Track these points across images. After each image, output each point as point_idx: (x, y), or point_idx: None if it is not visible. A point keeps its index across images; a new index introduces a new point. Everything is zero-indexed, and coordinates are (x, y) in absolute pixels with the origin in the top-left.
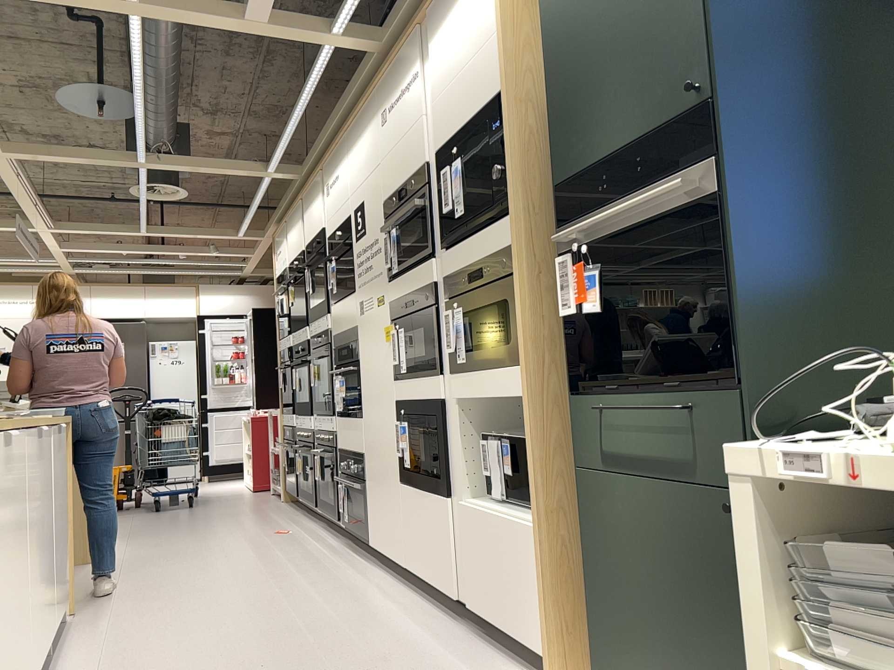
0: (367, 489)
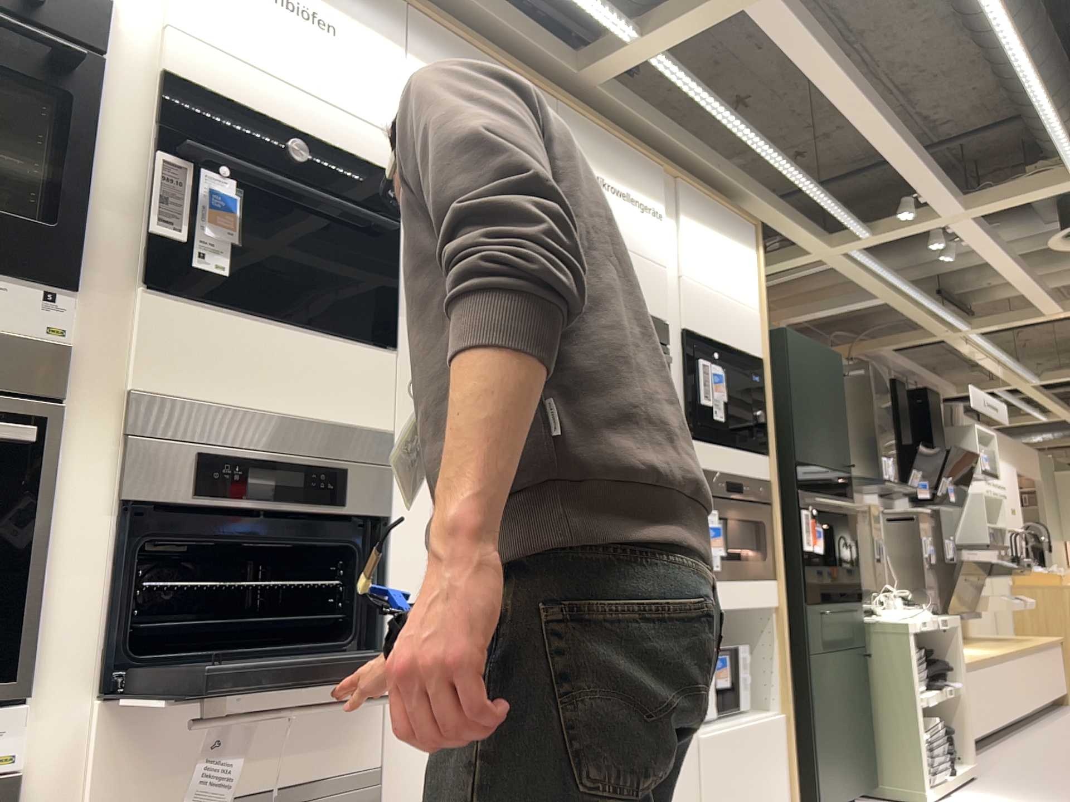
0: None
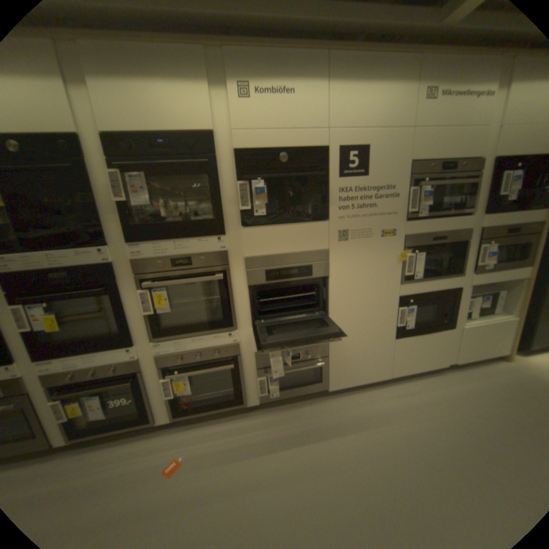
0: (330, 360)
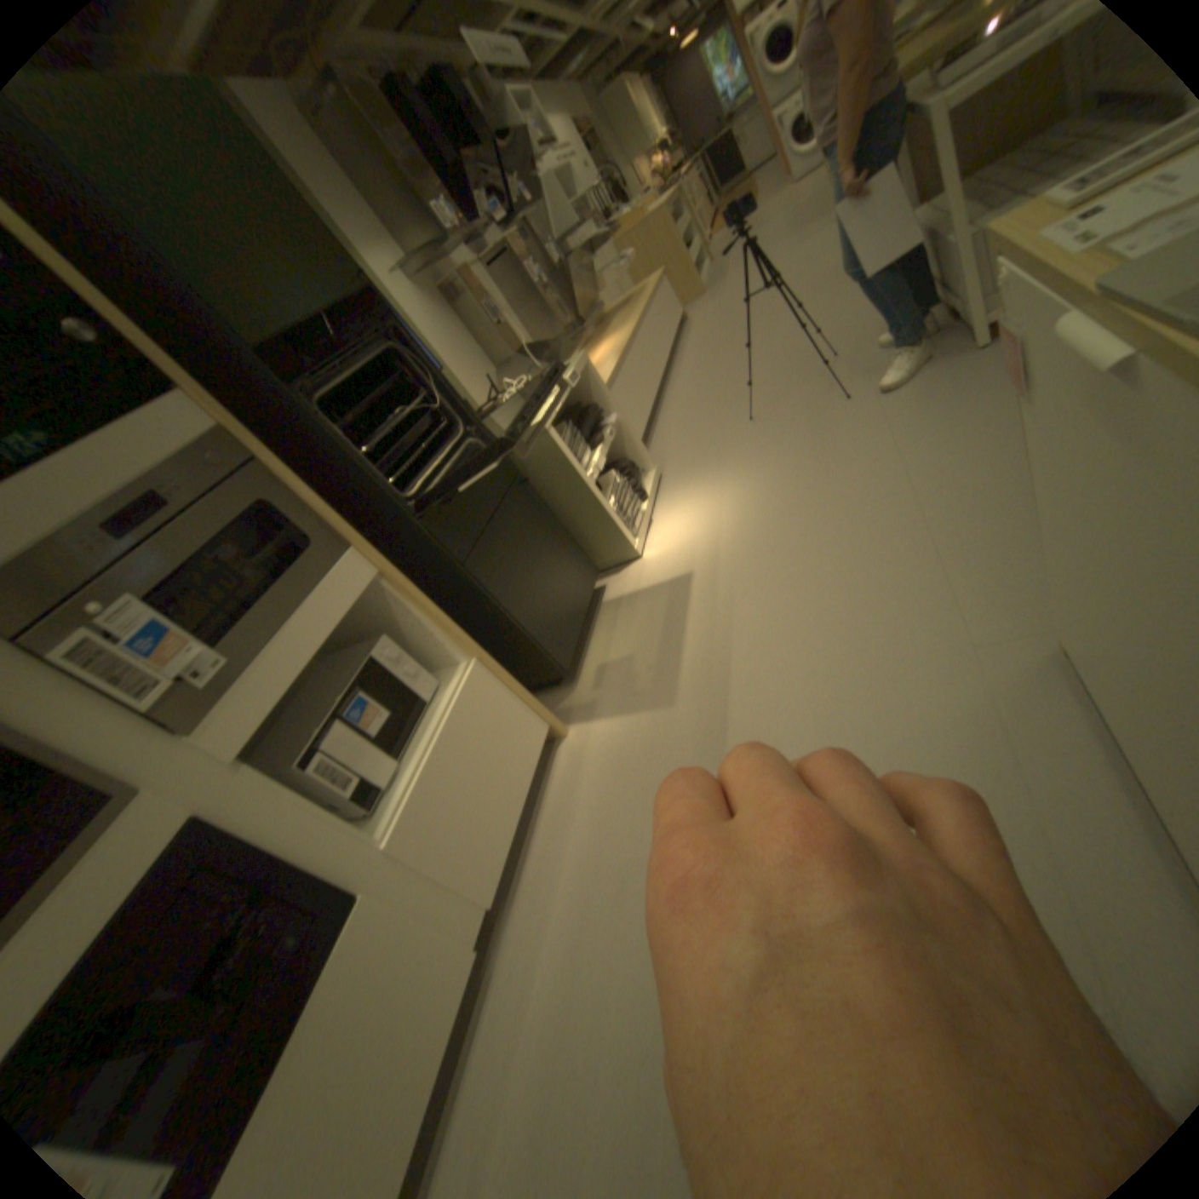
0: None
